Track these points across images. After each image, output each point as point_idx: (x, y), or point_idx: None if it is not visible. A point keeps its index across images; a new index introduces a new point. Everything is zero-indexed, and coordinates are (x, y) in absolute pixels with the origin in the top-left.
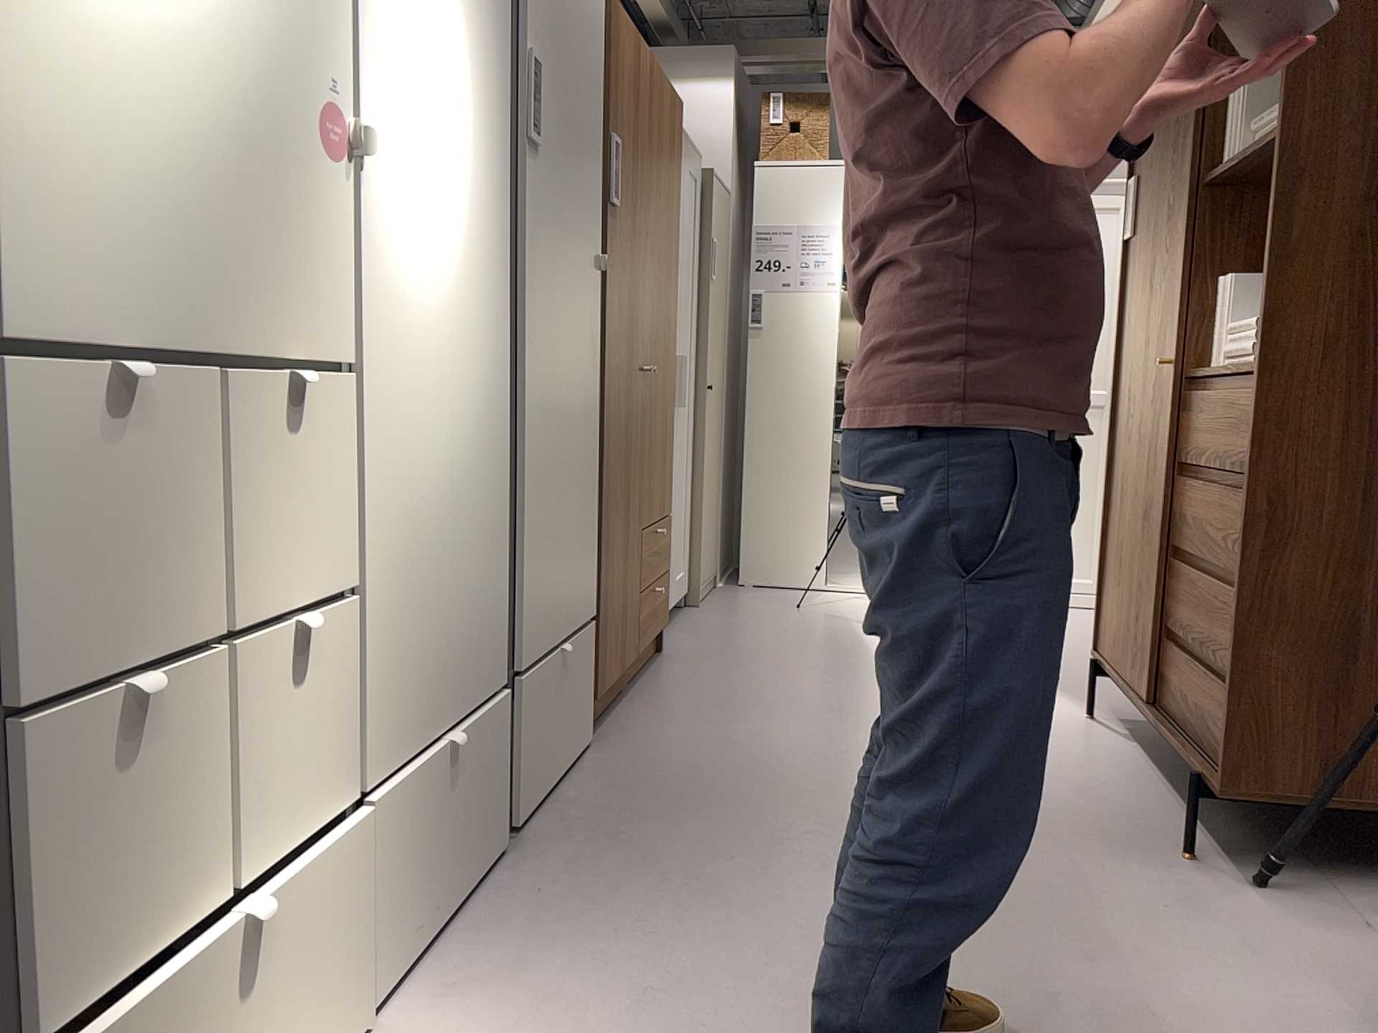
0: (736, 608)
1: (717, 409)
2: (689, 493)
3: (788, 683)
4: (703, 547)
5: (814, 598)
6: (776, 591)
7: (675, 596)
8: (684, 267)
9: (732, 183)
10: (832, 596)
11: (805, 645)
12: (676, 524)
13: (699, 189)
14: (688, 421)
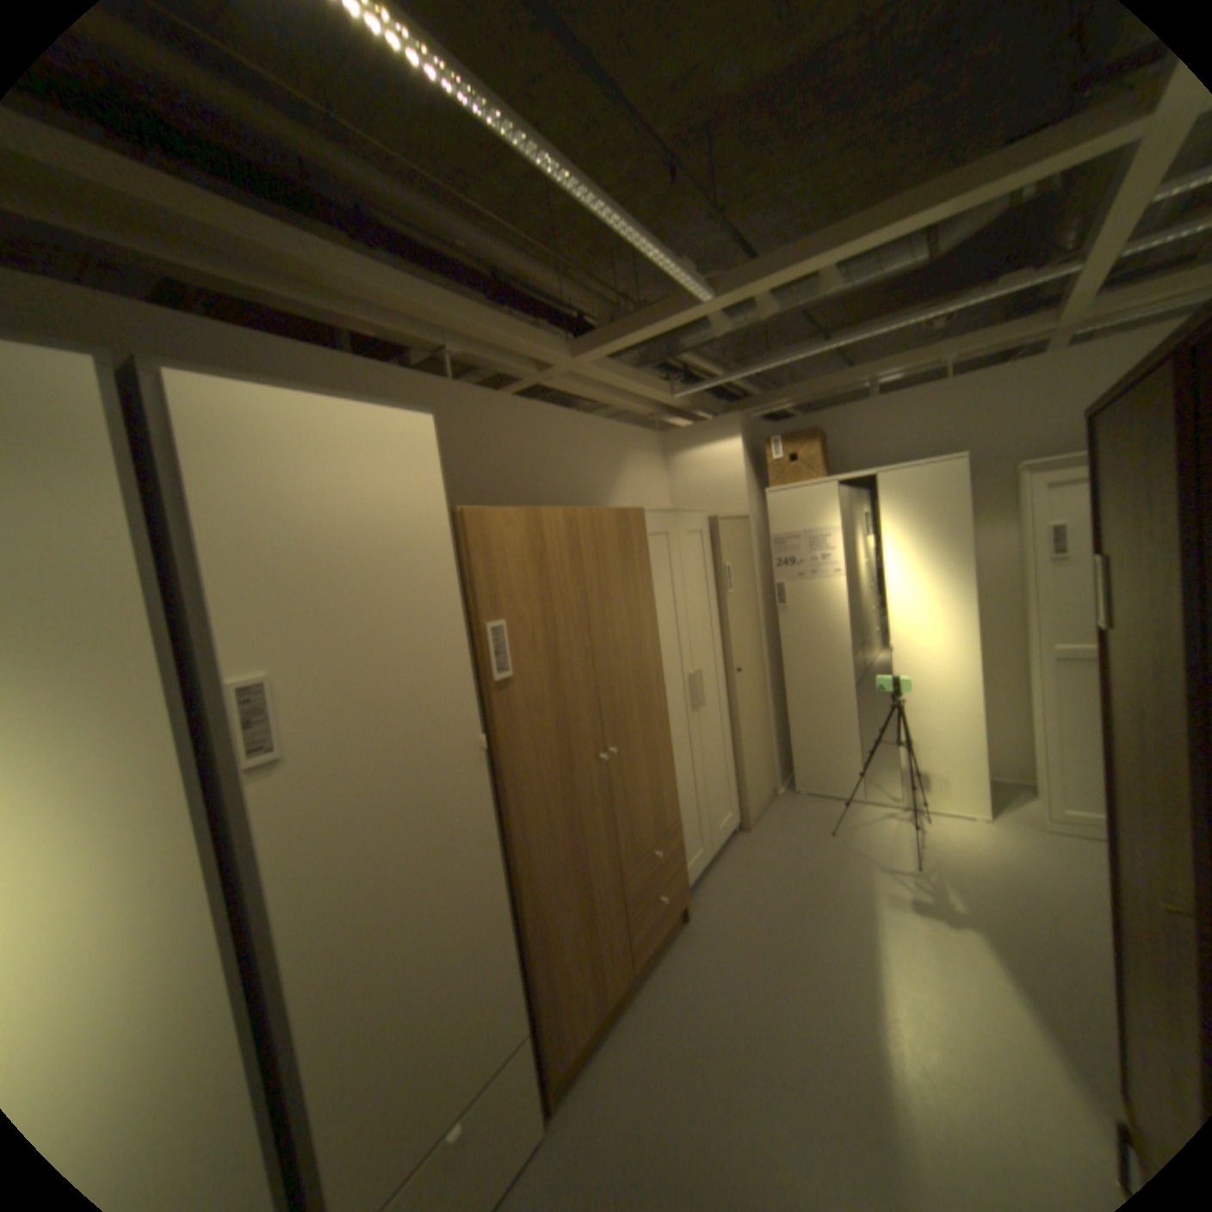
0: (780, 834)
1: (754, 678)
2: (730, 753)
3: (776, 1003)
4: (749, 789)
5: (851, 816)
6: (822, 804)
7: (720, 842)
8: (691, 606)
9: (751, 508)
10: (869, 812)
11: (817, 914)
12: (712, 792)
13: (706, 536)
14: (720, 706)
